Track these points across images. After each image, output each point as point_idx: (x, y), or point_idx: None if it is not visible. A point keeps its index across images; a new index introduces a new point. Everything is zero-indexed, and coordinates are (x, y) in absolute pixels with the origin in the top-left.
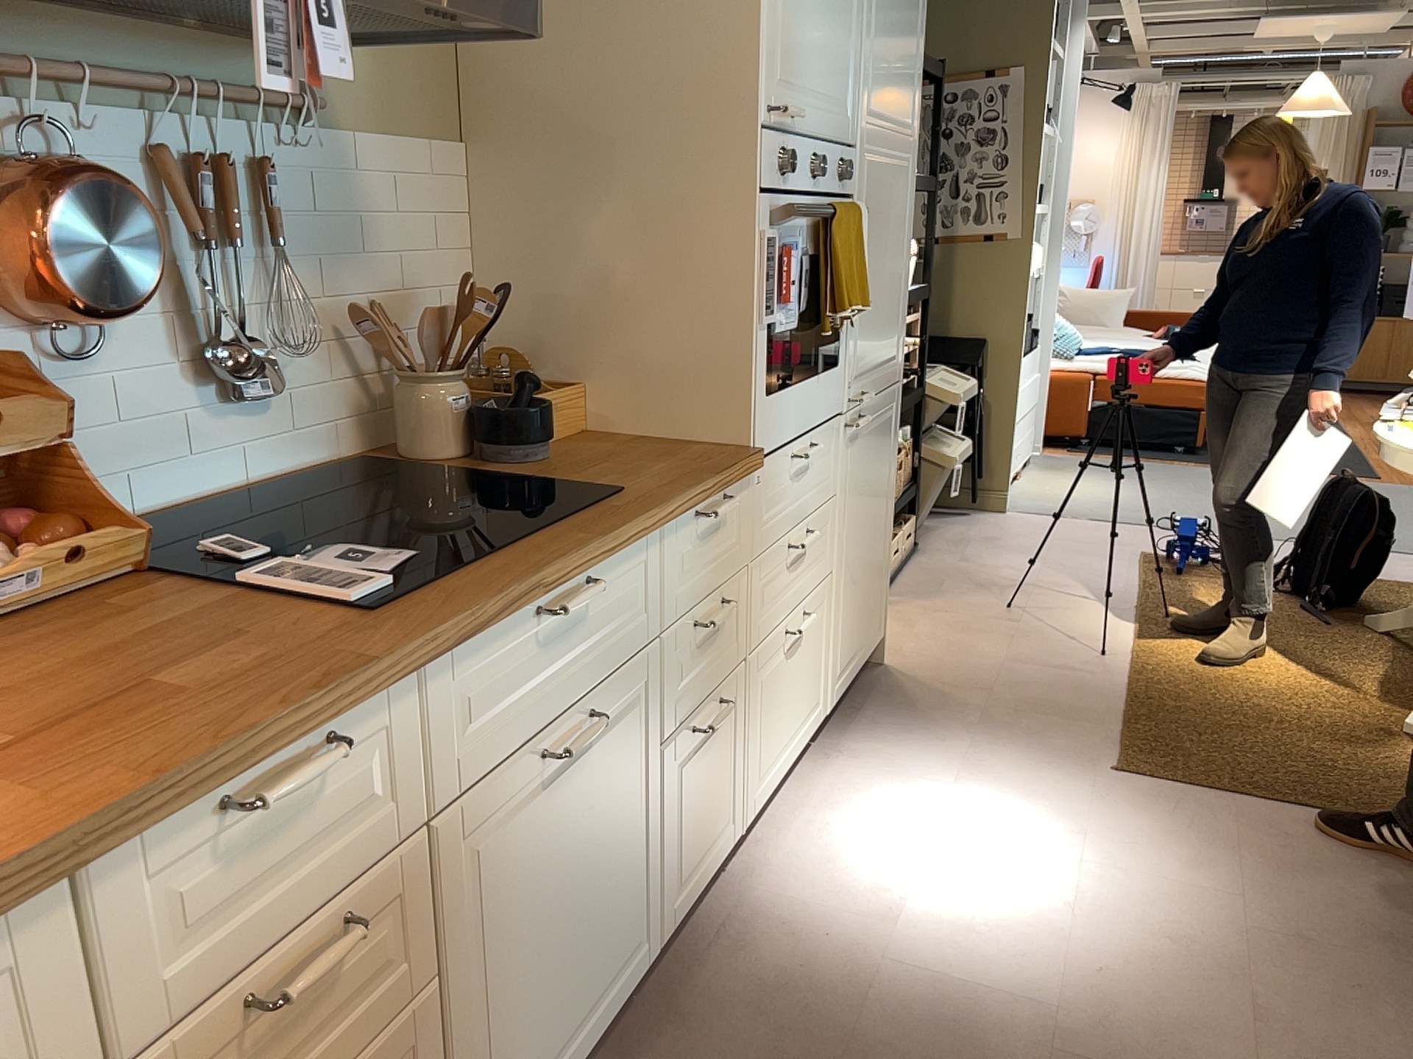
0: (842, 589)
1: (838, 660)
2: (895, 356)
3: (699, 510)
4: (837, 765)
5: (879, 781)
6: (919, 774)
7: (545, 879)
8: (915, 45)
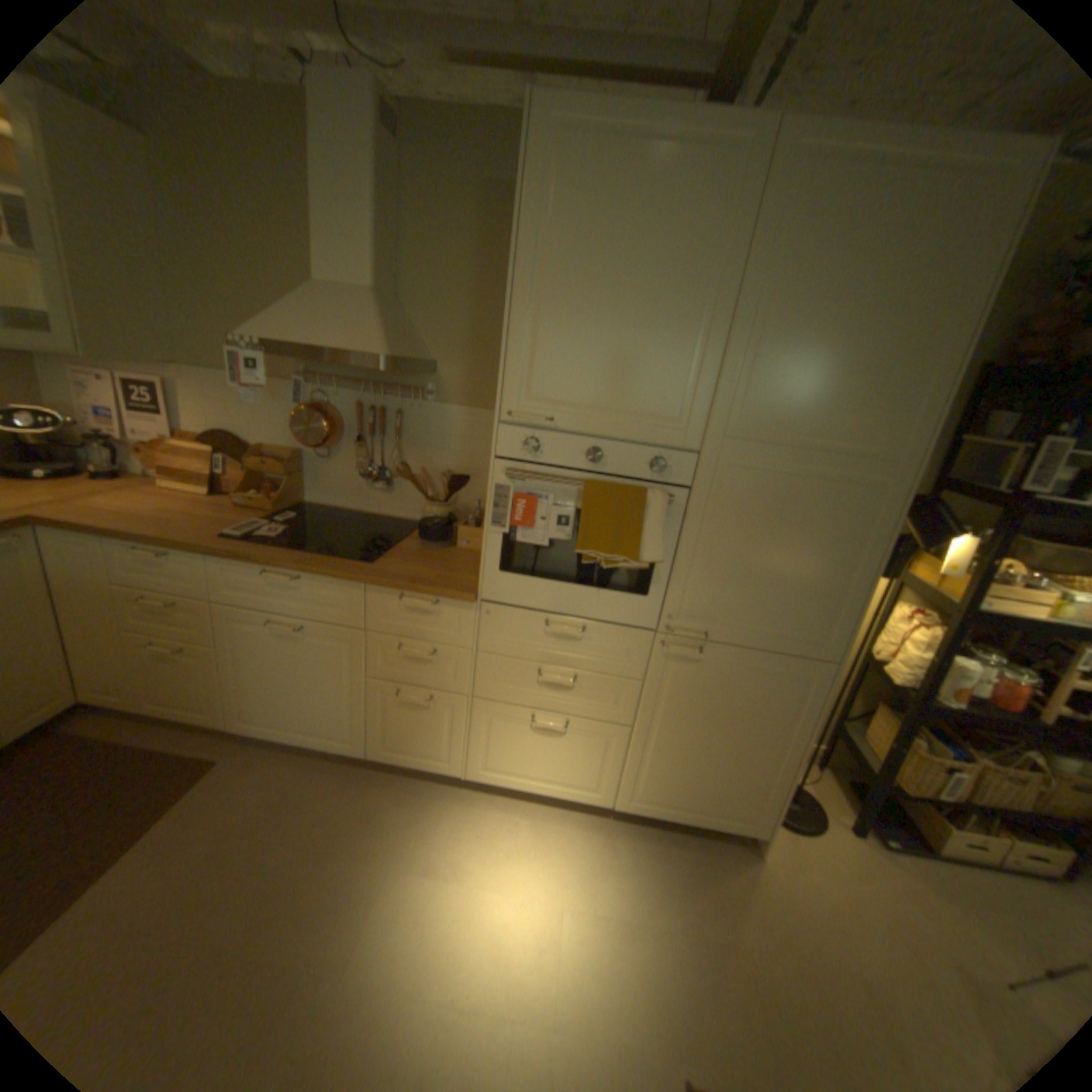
0: (648, 748)
1: (638, 789)
2: (812, 636)
3: (406, 595)
4: (590, 837)
5: (580, 864)
6: (600, 891)
7: (275, 666)
8: (909, 373)
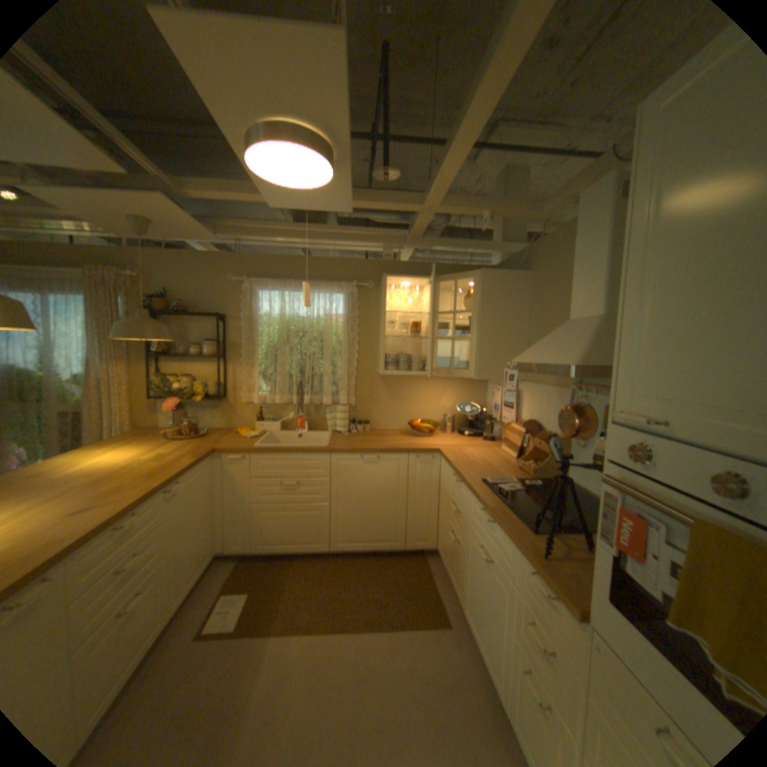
0: None
1: None
2: None
3: (540, 576)
4: None
5: None
6: None
7: (481, 582)
8: None
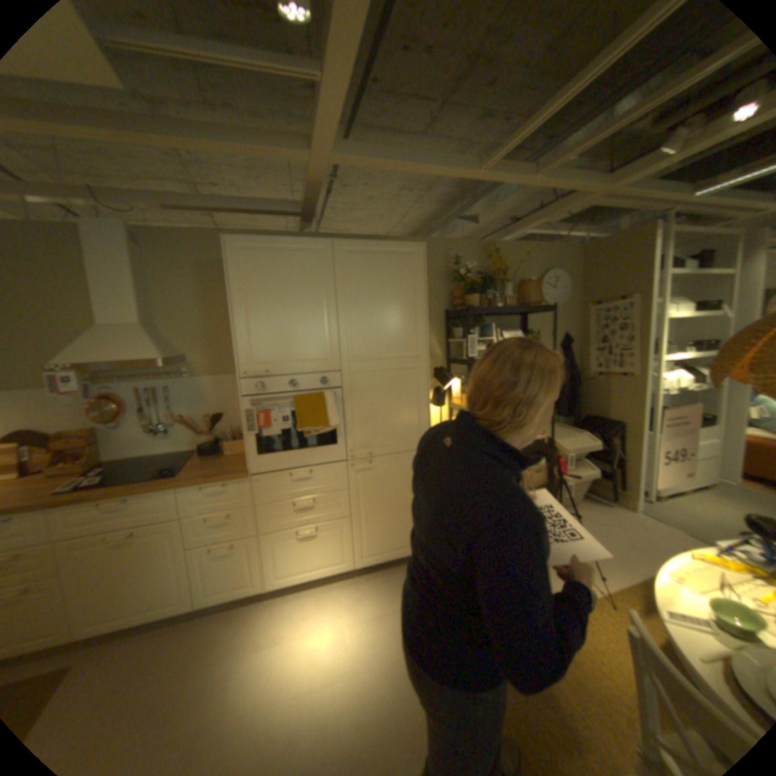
0: (360, 525)
1: (362, 551)
2: (413, 439)
3: (201, 488)
4: (345, 591)
5: (343, 605)
6: (357, 611)
7: (109, 571)
8: (408, 323)
